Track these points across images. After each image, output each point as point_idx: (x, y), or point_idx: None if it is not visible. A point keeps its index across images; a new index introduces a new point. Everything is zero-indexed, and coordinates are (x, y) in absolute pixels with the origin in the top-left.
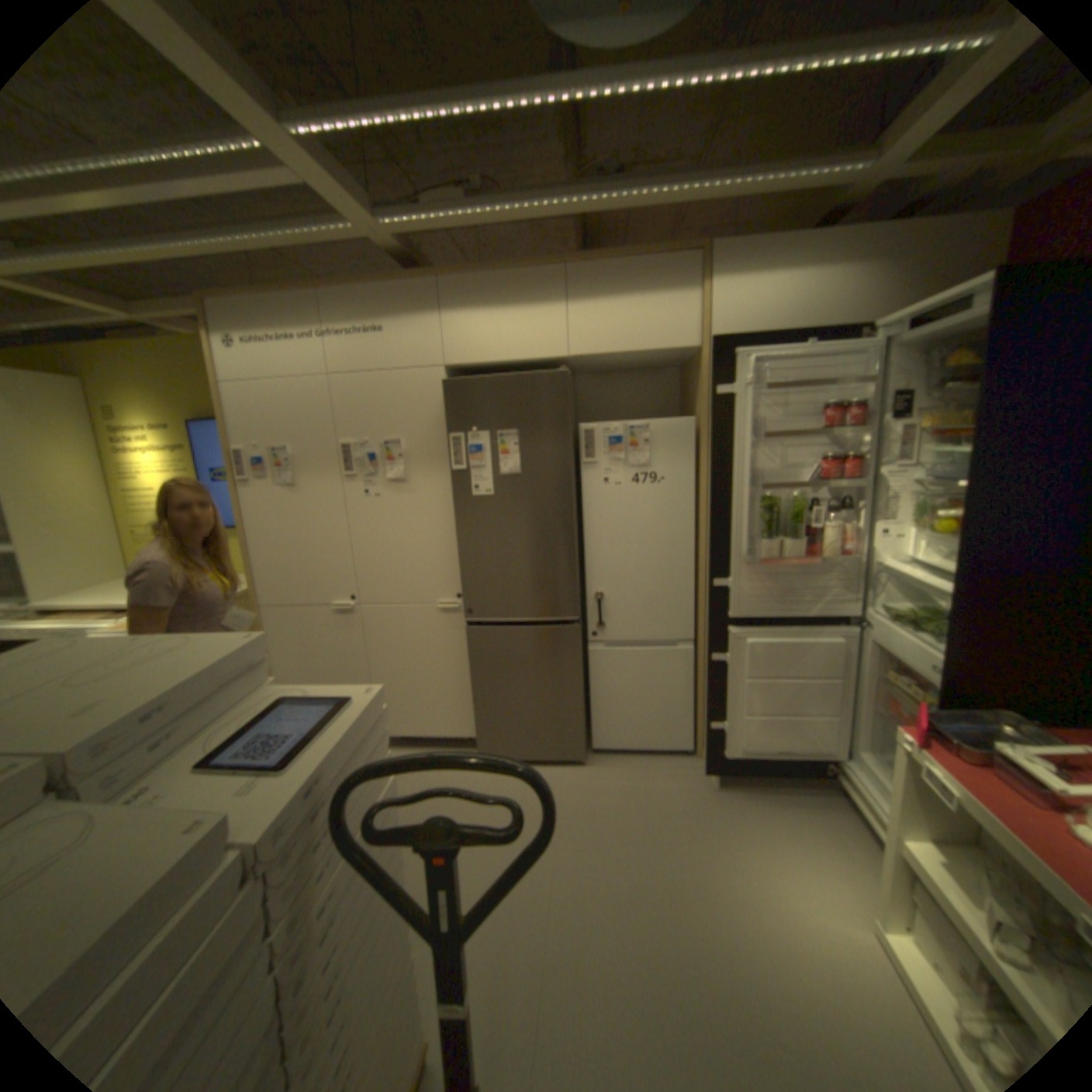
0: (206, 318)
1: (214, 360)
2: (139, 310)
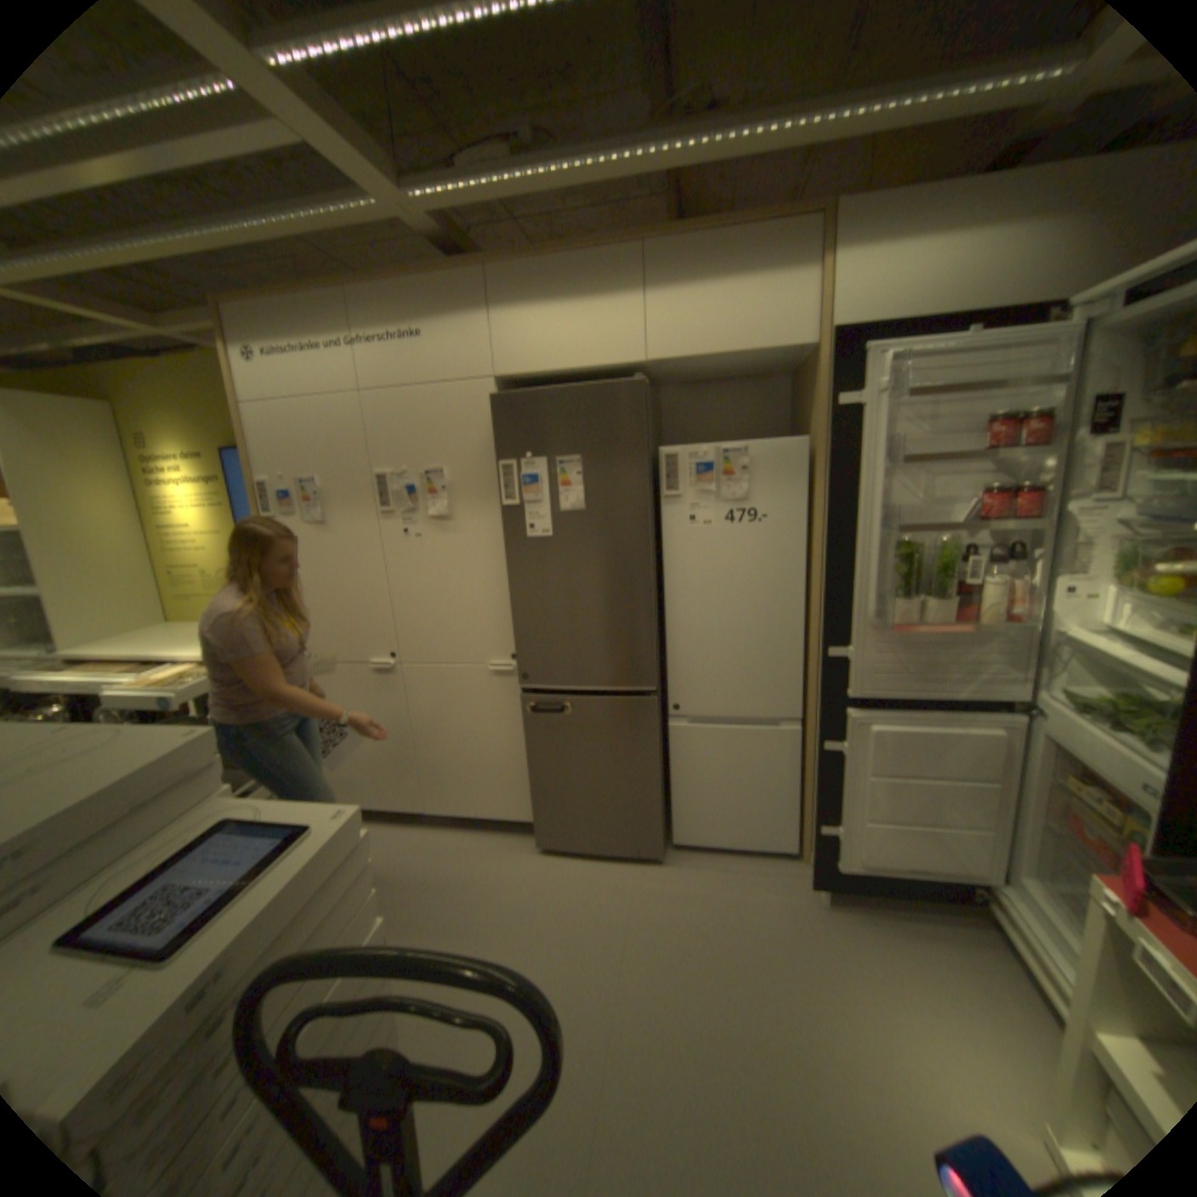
0: (220, 326)
1: (230, 377)
2: (163, 323)
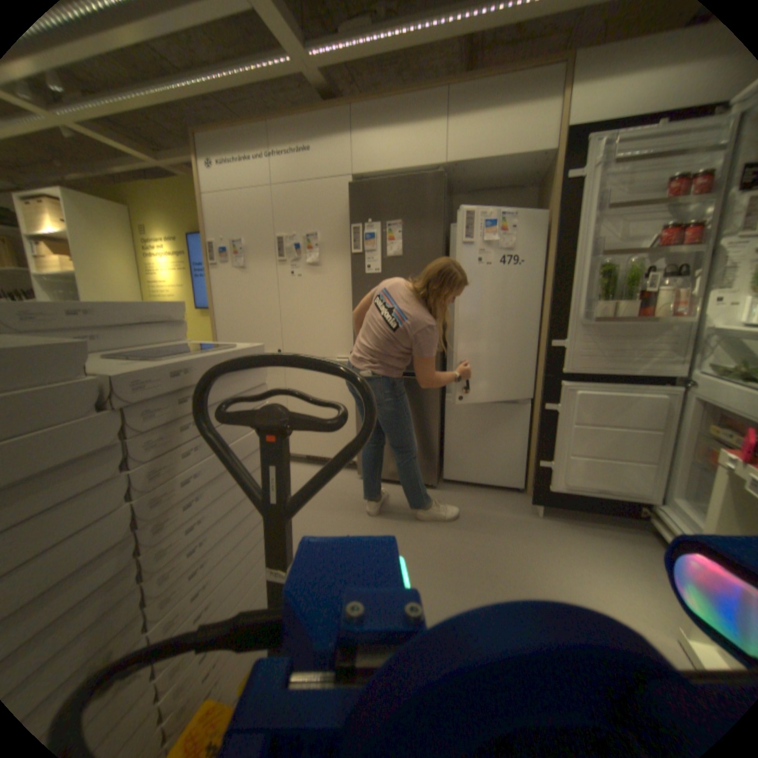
0: (193, 147)
1: (197, 178)
2: (160, 158)
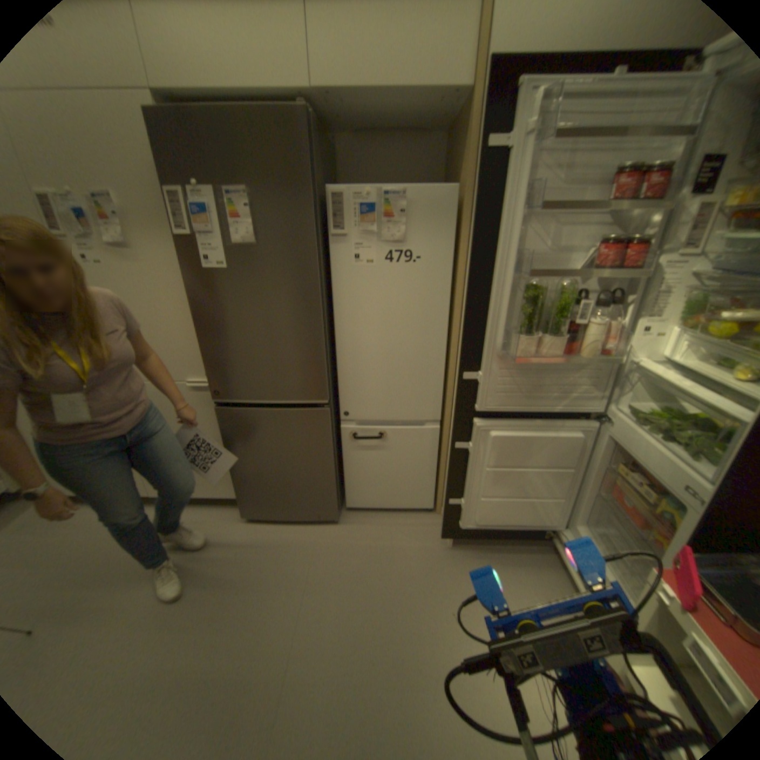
0: None
1: None
2: None
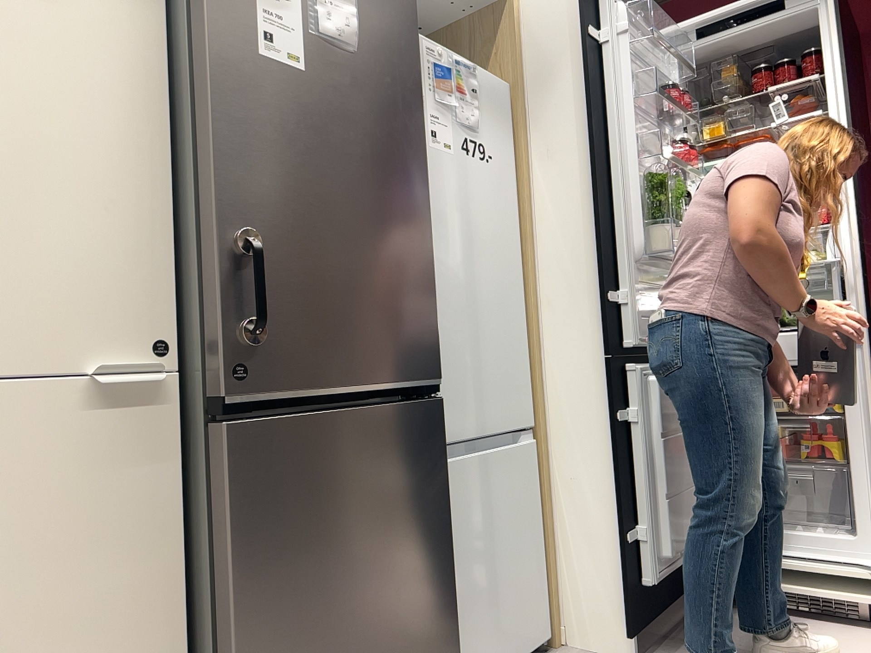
0: None
1: None
2: None
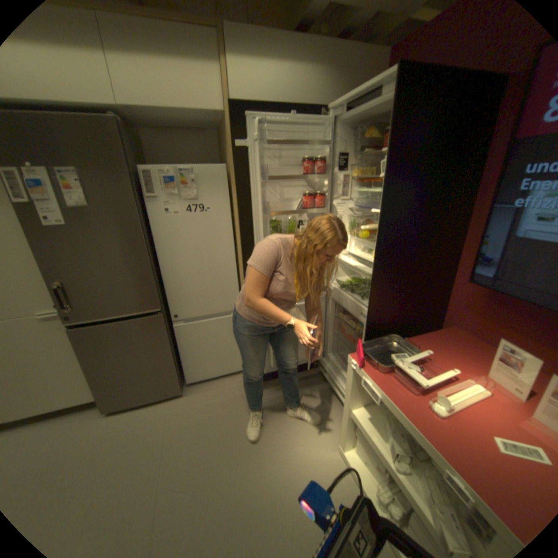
0: None
1: None
2: None
